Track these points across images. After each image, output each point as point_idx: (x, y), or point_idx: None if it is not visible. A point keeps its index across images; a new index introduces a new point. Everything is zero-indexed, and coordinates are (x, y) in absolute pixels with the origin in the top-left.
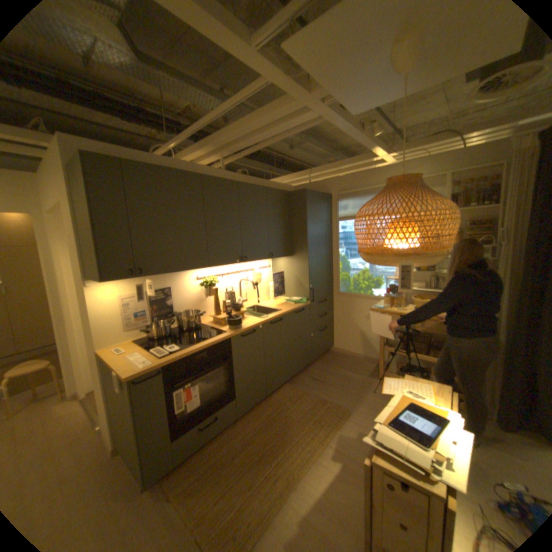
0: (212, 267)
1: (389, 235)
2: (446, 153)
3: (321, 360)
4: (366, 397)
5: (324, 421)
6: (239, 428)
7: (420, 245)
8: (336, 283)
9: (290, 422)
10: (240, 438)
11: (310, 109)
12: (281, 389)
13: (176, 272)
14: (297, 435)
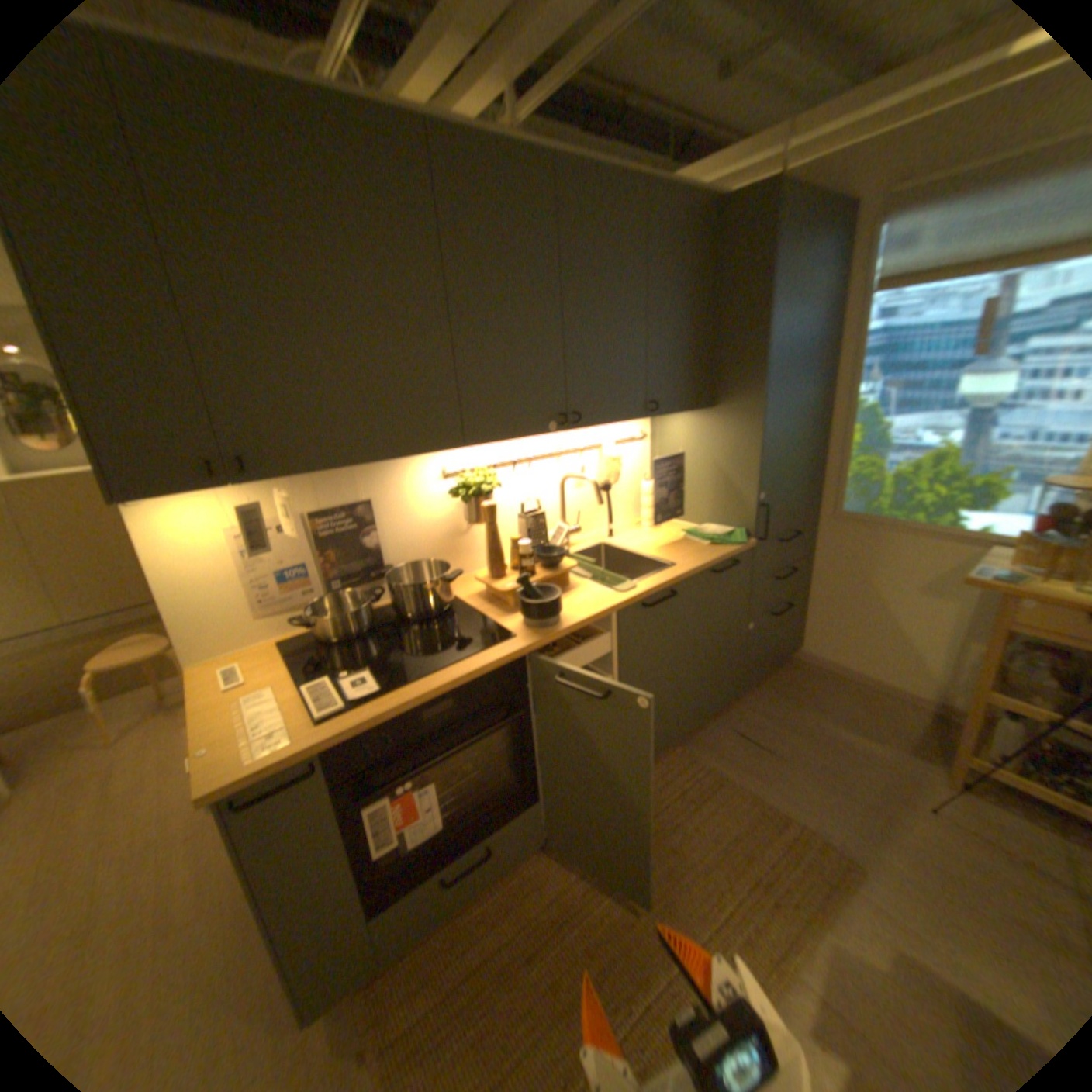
0: (477, 442)
1: None
2: None
3: (767, 684)
4: (908, 823)
5: (785, 886)
6: (552, 862)
7: None
8: (835, 485)
9: (685, 870)
10: (551, 894)
11: None
12: (661, 759)
13: (365, 462)
14: (705, 918)
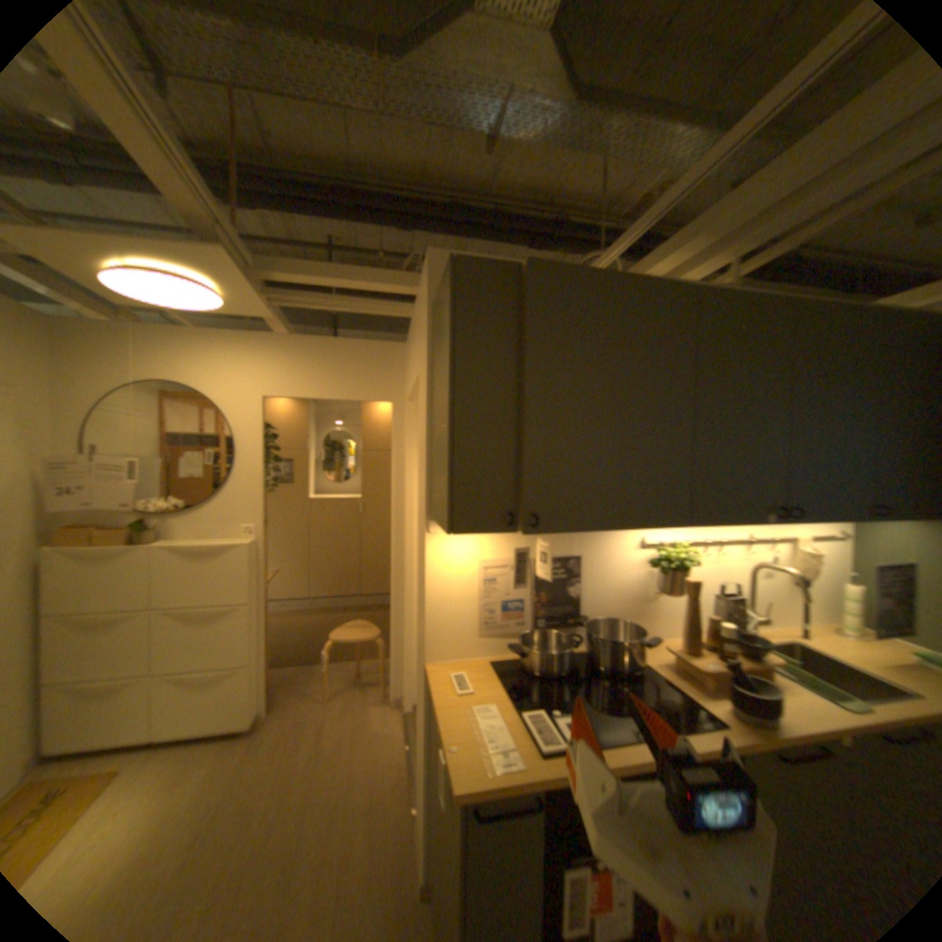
0: (698, 523)
1: None
2: None
3: None
4: None
5: None
6: None
7: None
8: None
9: None
10: None
11: None
12: None
13: (609, 528)
14: None
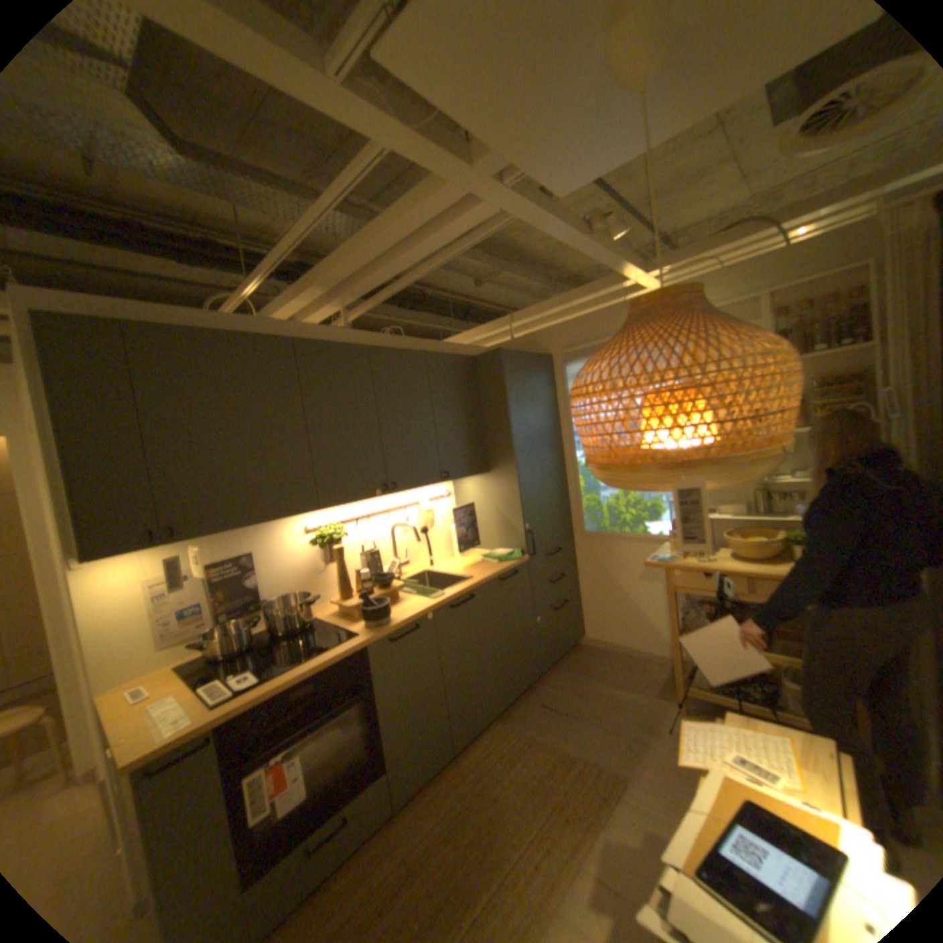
0: (328, 507)
1: (642, 422)
2: (753, 260)
3: (563, 666)
4: (654, 745)
5: (572, 807)
6: (399, 833)
7: (717, 438)
8: (577, 515)
9: (502, 814)
10: (399, 858)
11: (480, 198)
12: (485, 736)
13: (252, 525)
14: (516, 844)
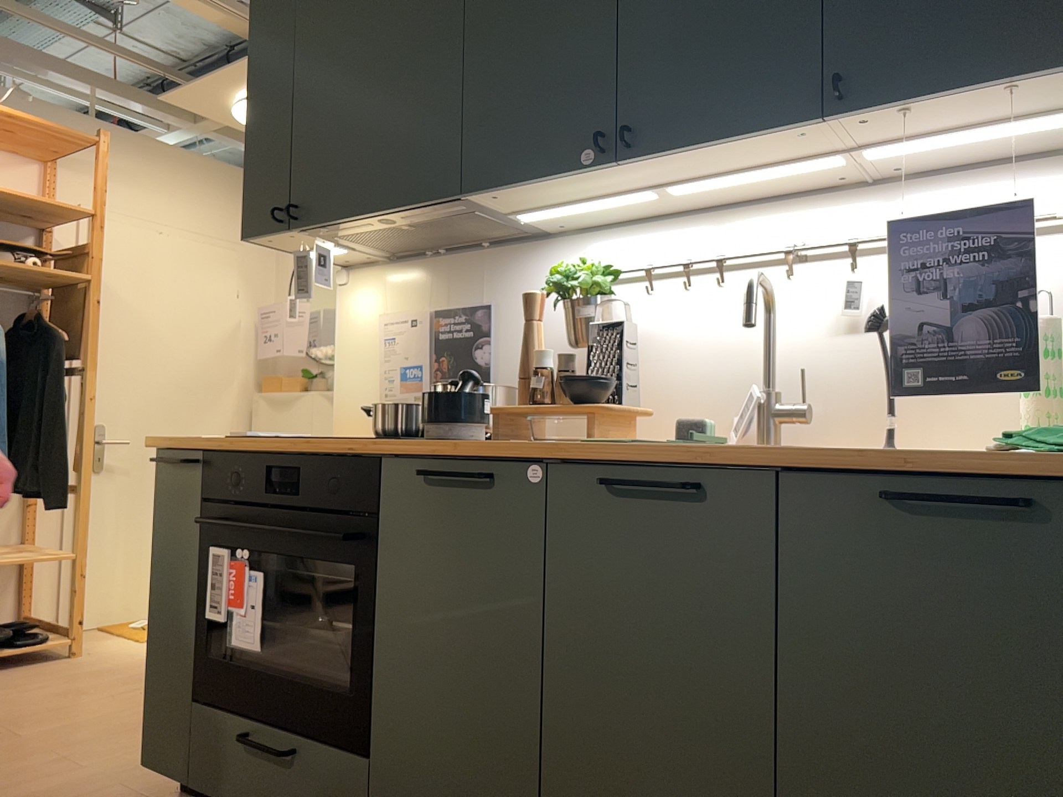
0: (498, 194)
1: None
2: None
3: None
4: None
5: None
6: None
7: None
8: None
9: None
10: None
11: None
12: None
13: (377, 215)
14: None
